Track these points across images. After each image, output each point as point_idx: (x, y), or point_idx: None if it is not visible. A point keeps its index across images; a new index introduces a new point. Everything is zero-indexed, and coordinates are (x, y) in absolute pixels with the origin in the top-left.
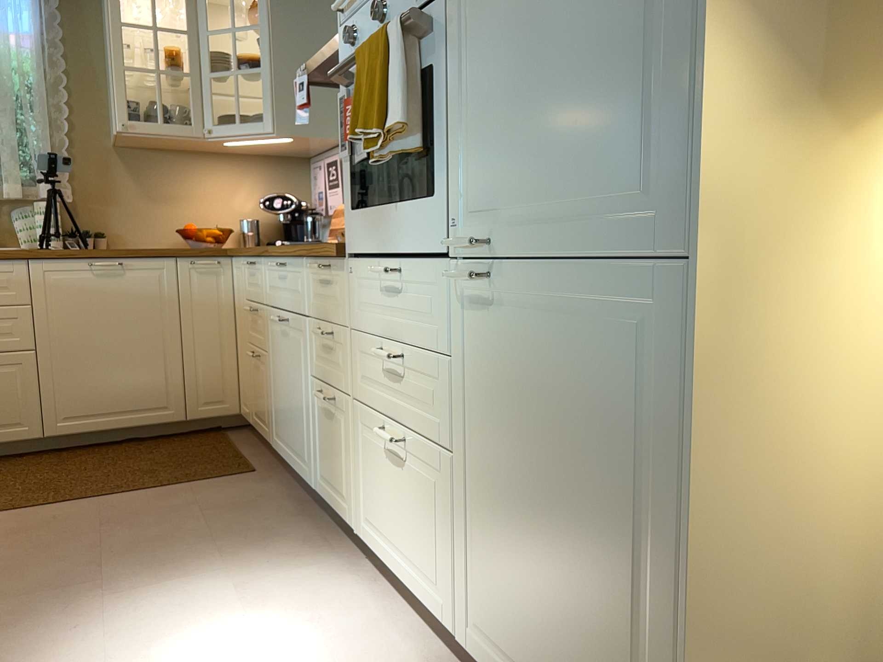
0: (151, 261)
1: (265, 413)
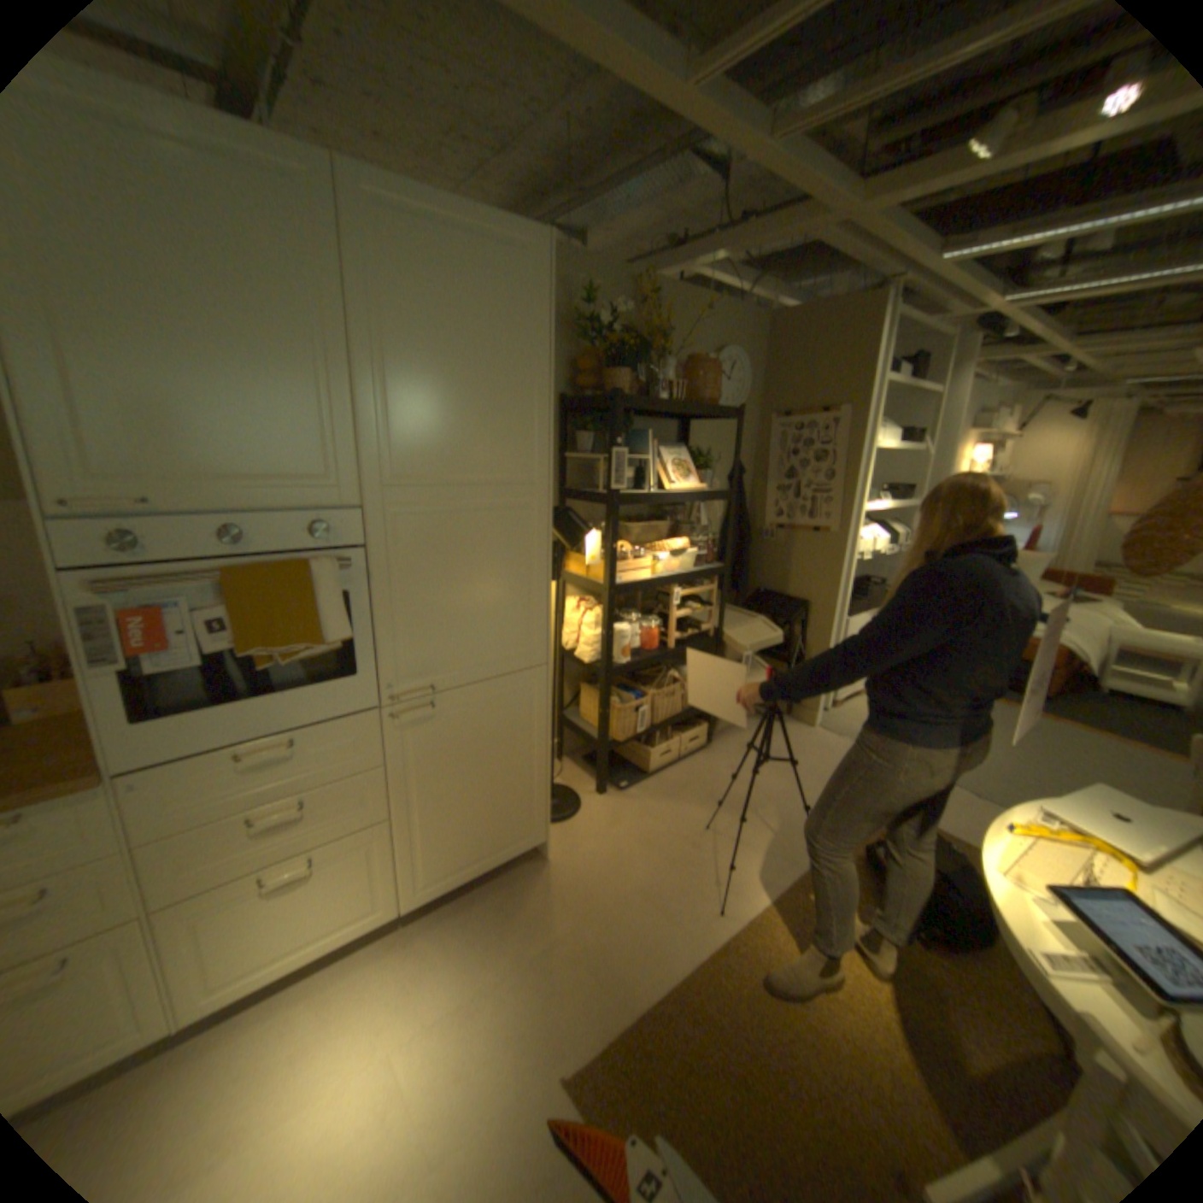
0: None
1: None
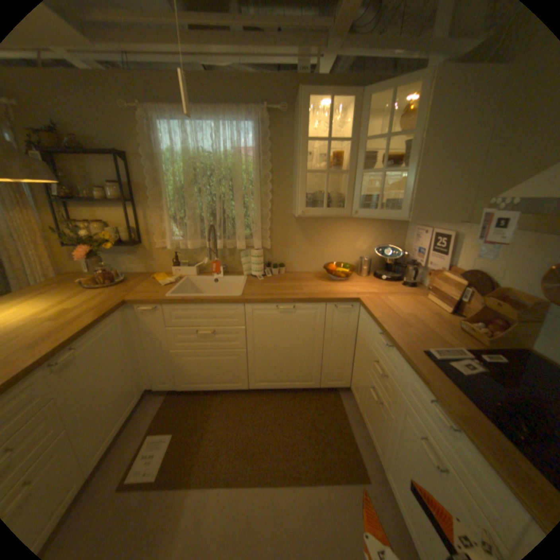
0: (311, 305)
1: (381, 442)
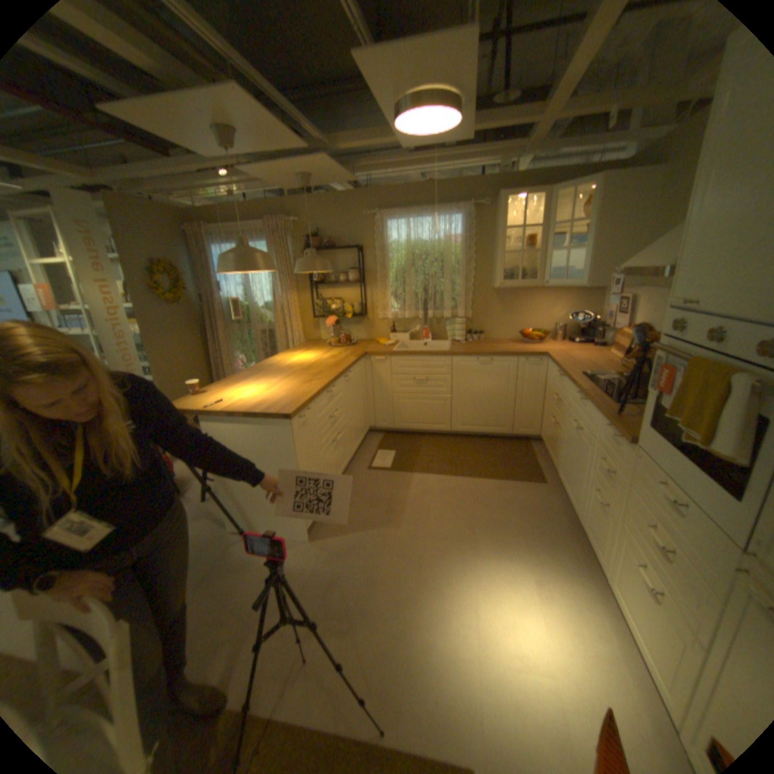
0: (505, 358)
1: (556, 454)
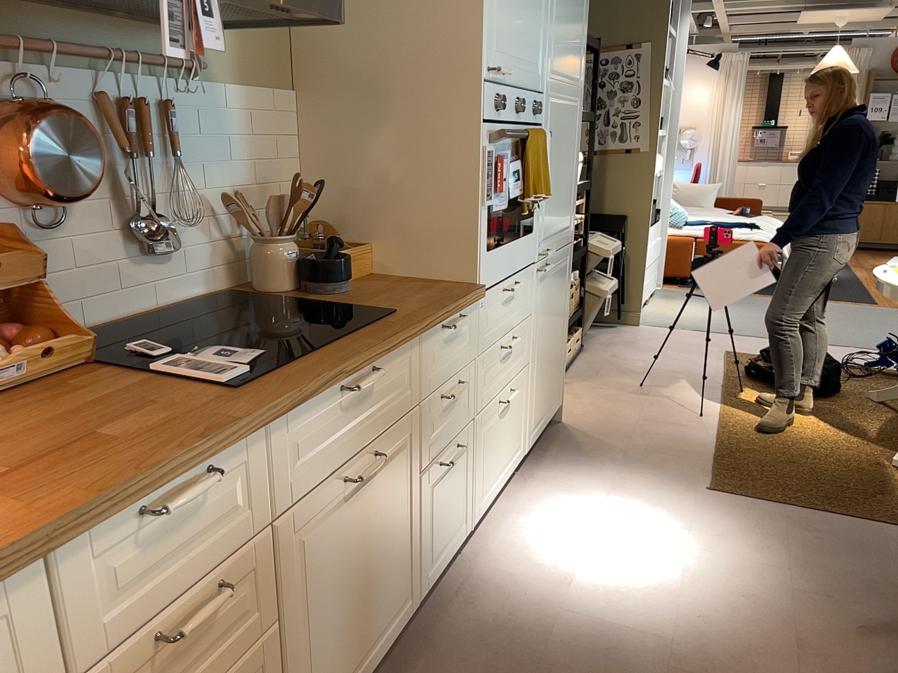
0: None
1: None
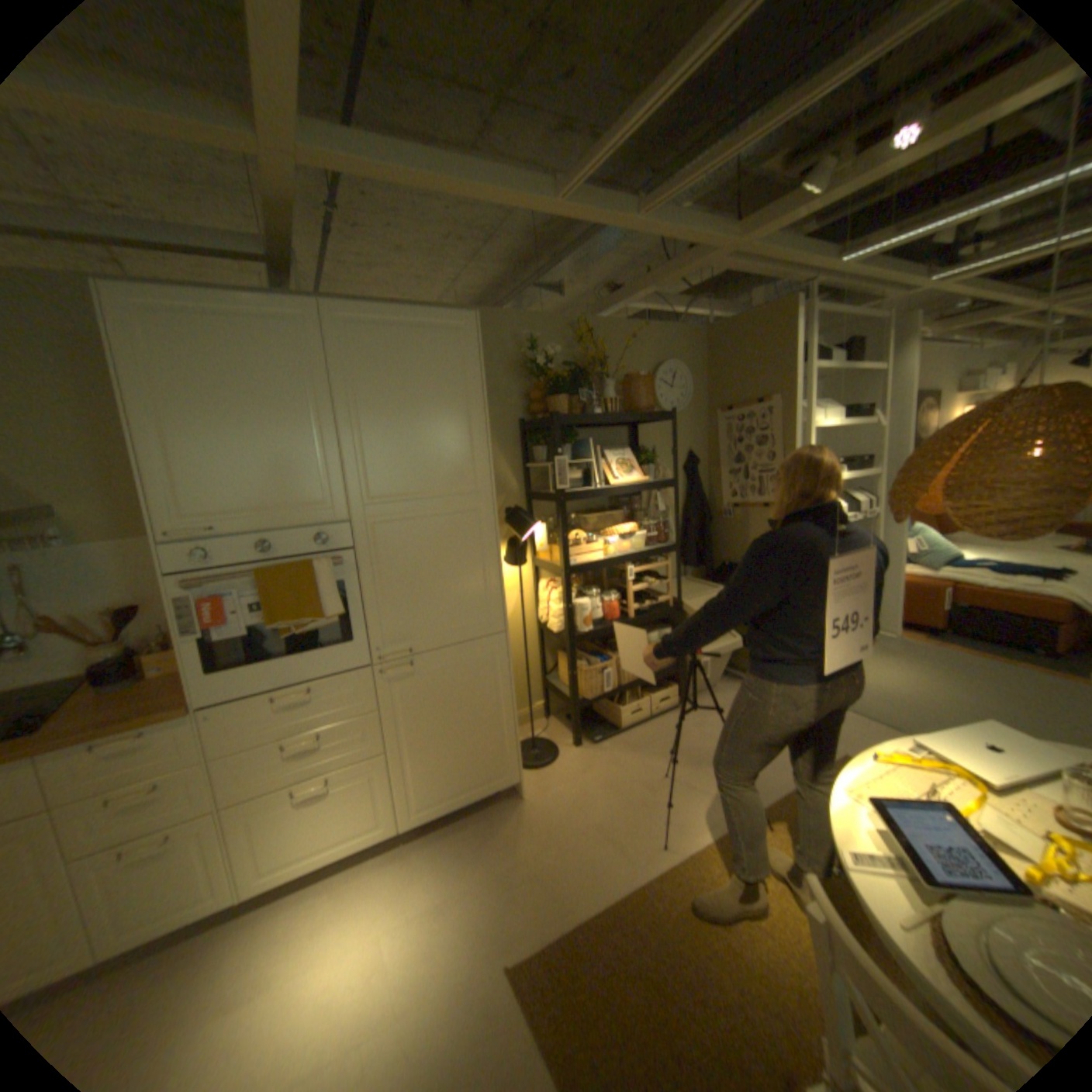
0: None
1: None
